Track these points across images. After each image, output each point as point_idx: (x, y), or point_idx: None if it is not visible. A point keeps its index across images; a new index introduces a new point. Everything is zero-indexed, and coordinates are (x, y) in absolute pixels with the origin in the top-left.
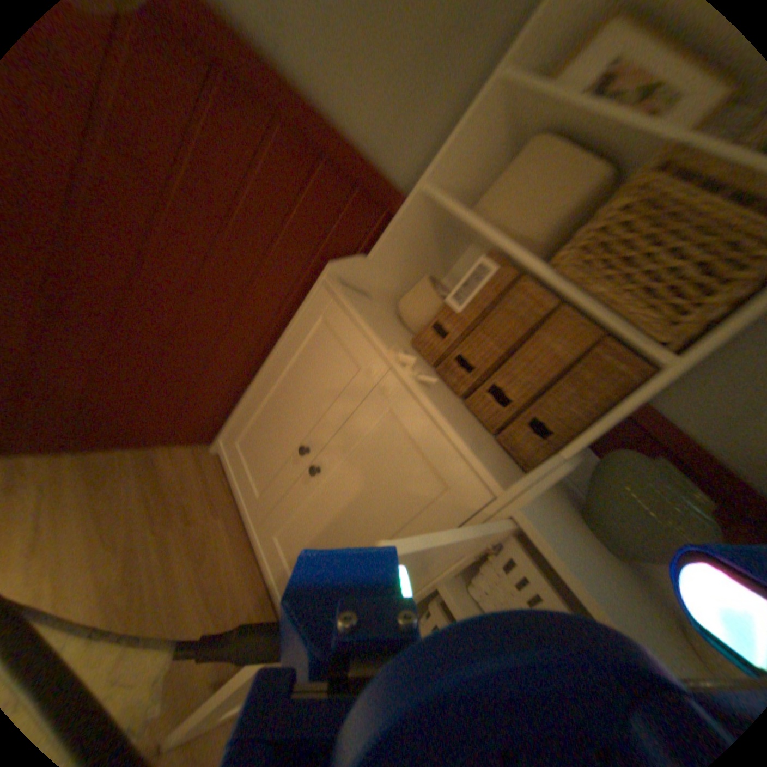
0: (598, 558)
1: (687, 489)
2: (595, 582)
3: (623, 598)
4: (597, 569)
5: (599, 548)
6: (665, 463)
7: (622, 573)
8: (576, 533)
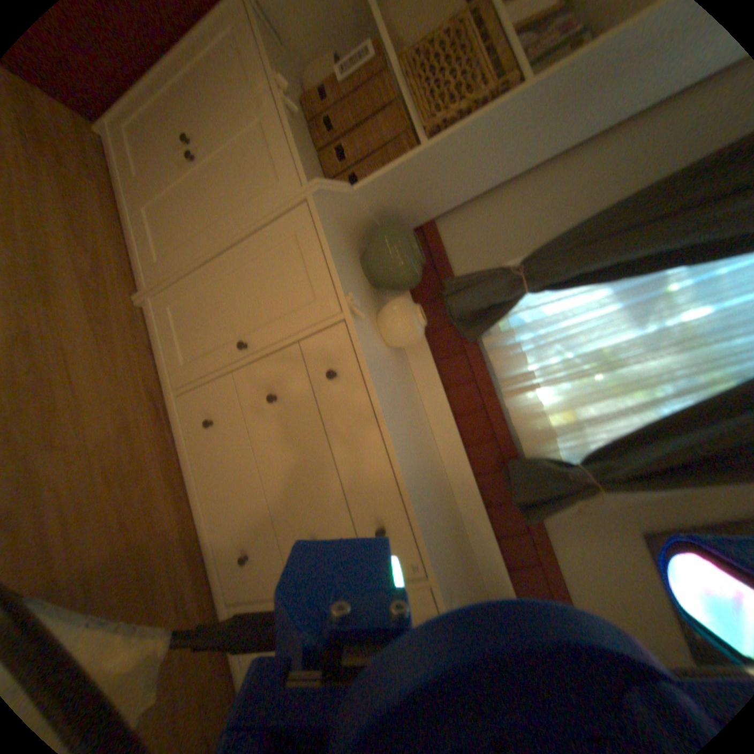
0: (350, 260)
1: (411, 244)
2: (335, 249)
3: (348, 271)
4: (342, 255)
5: (356, 265)
6: (414, 239)
7: (361, 279)
8: (344, 245)
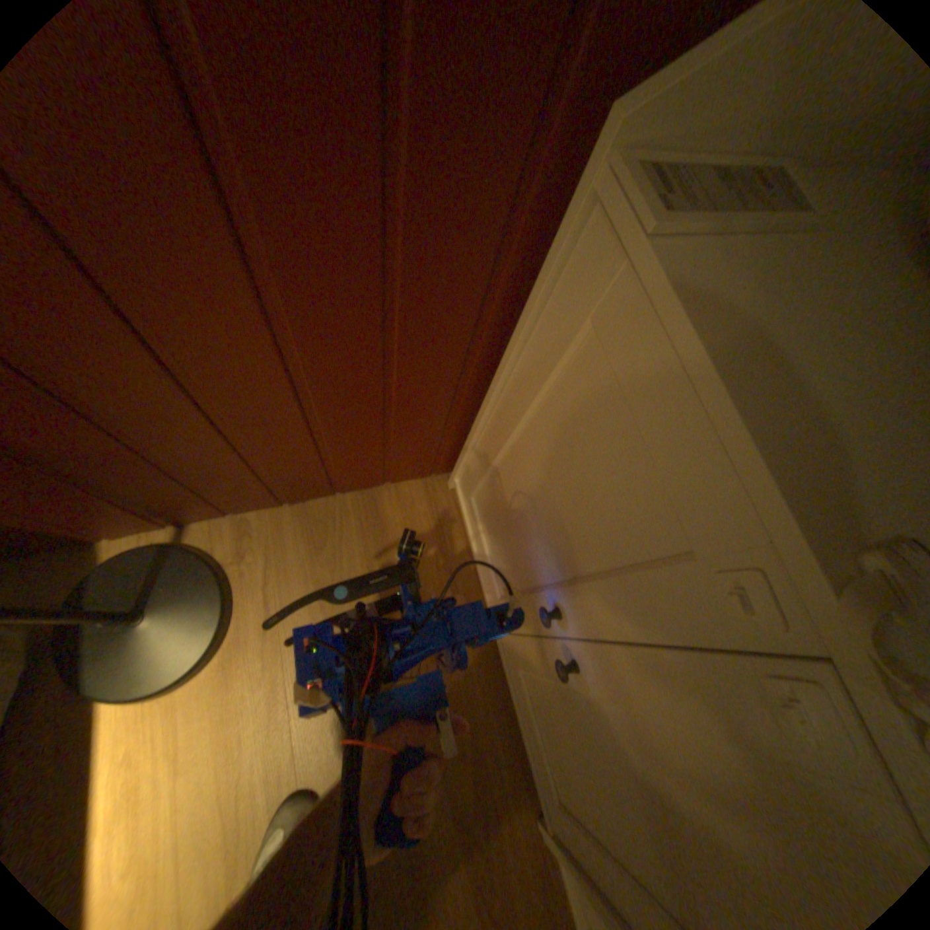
0: None
1: None
2: None
3: None
4: None
5: None
6: None
7: None
8: None
